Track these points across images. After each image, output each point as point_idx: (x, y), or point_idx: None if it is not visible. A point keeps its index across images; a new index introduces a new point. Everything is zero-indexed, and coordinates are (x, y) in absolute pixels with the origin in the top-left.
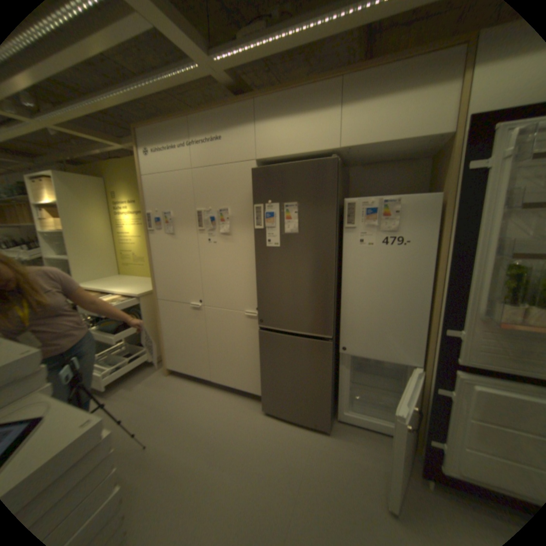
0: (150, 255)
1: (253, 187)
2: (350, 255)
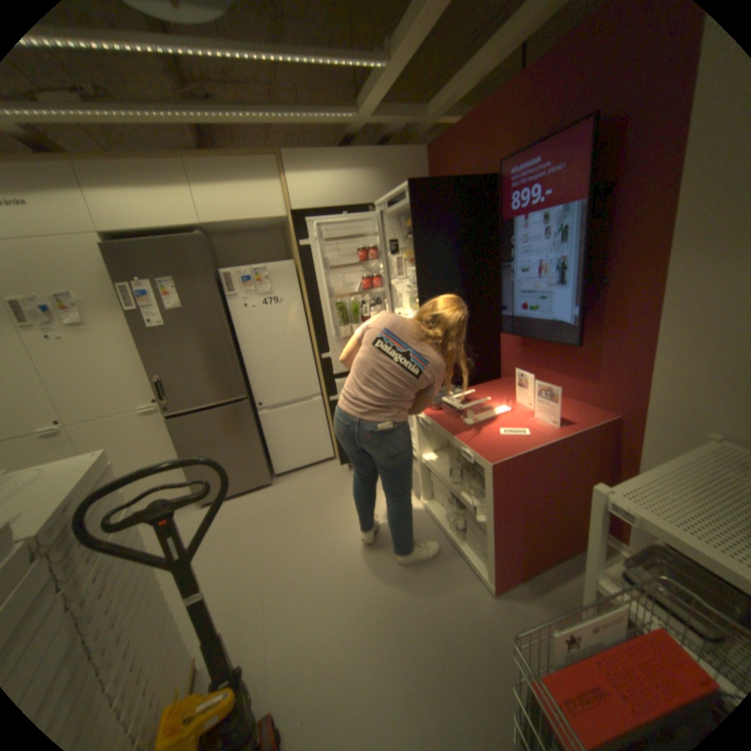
0: None
1: (104, 264)
2: (239, 319)
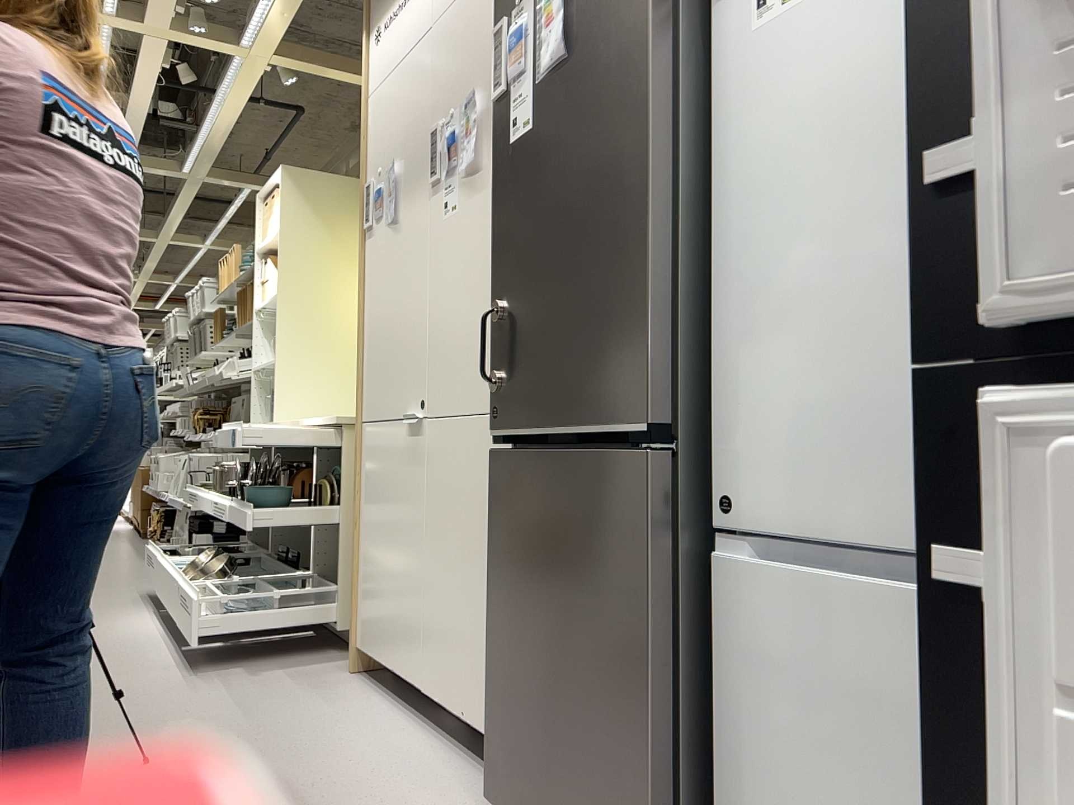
0: (361, 297)
1: None
2: (734, 77)
